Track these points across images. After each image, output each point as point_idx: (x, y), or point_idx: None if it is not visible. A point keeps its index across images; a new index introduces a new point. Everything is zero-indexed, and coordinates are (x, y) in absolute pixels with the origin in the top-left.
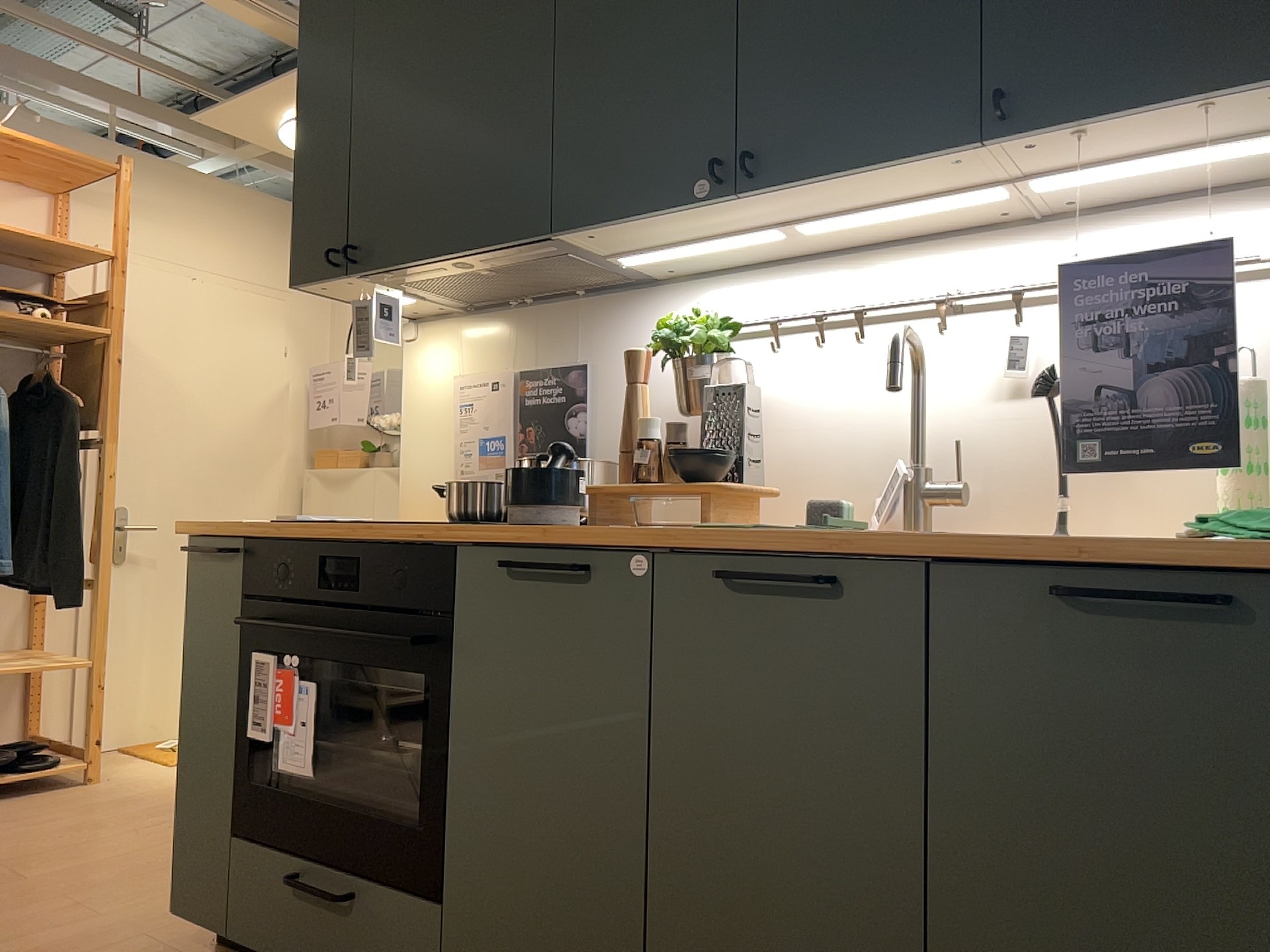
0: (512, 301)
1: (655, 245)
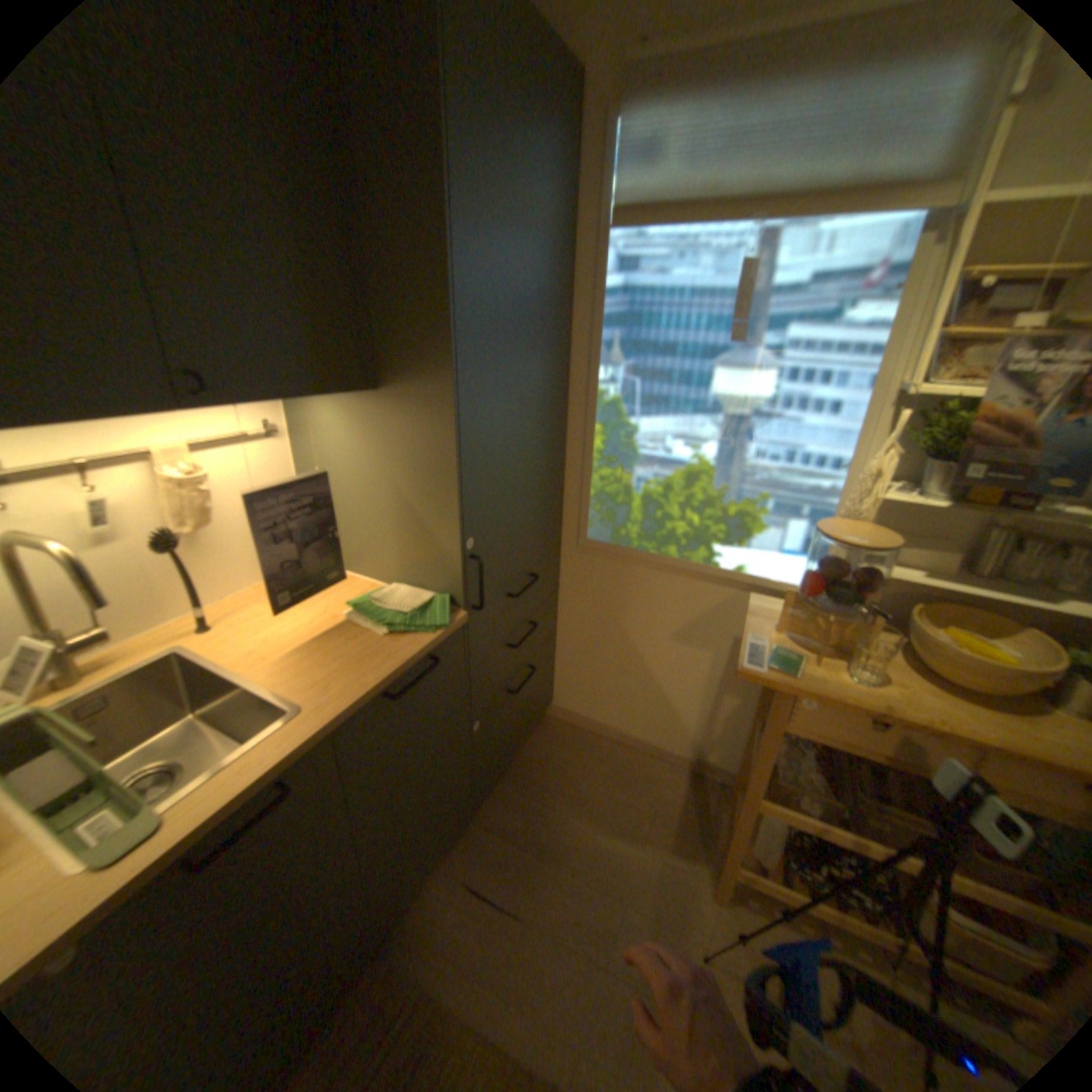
0: None
1: None
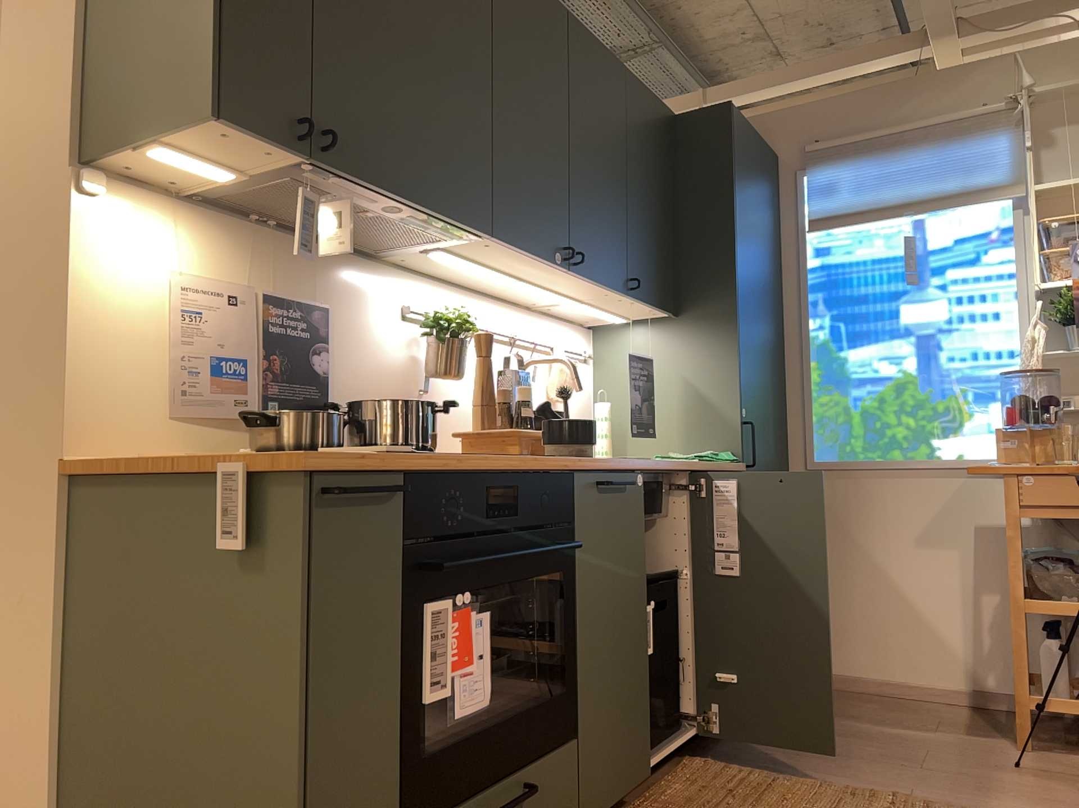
0: (259, 216)
1: (469, 255)
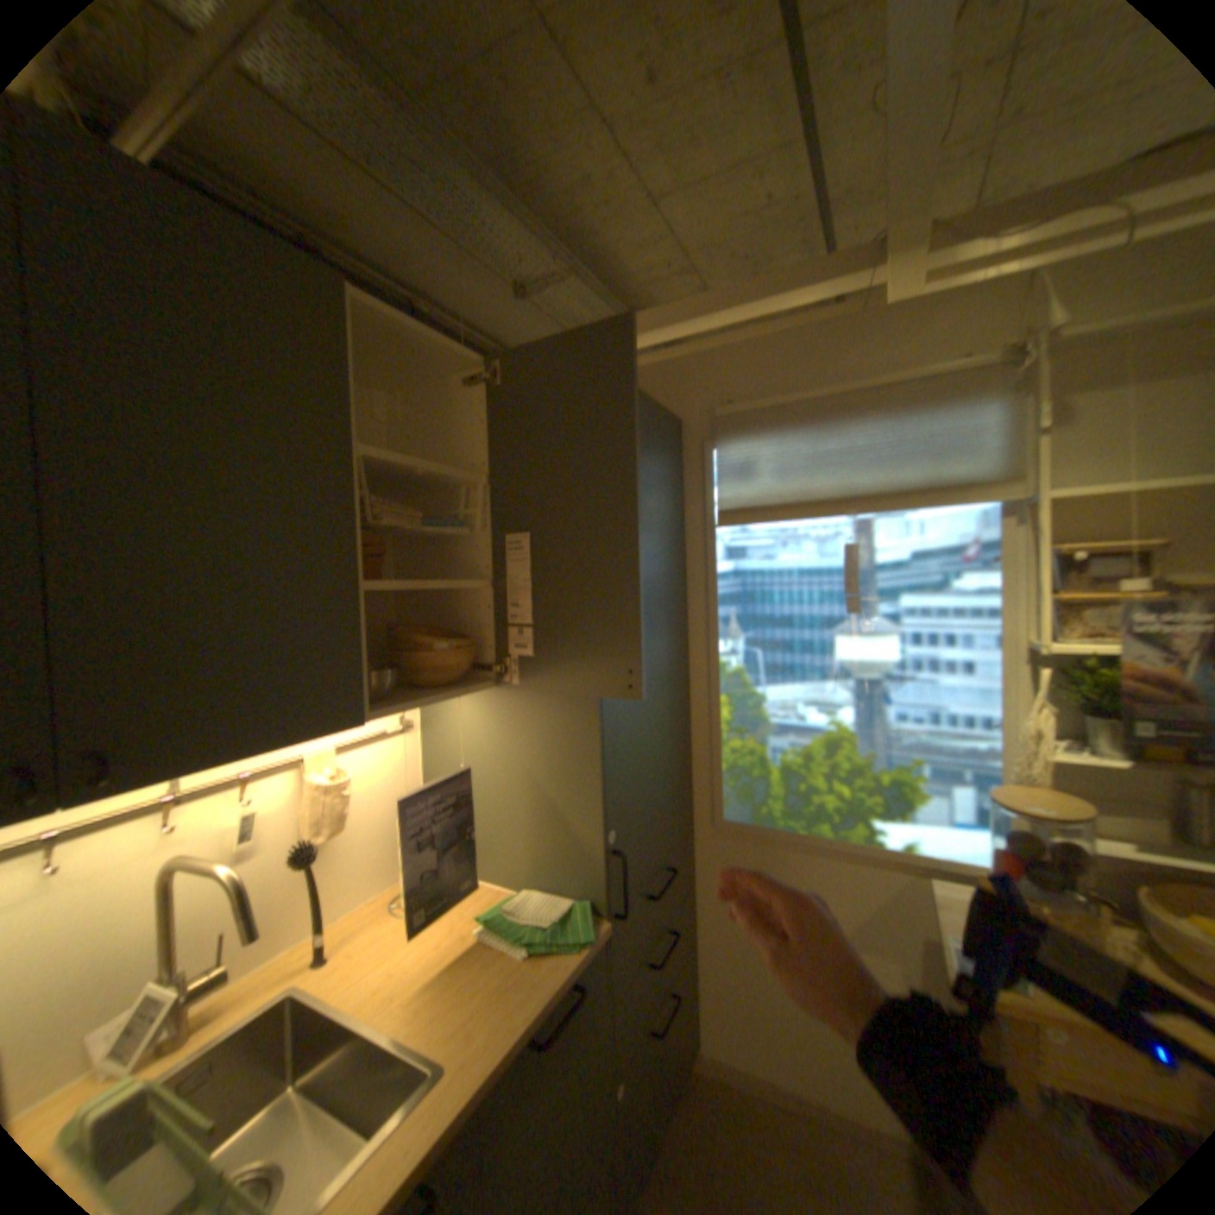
0: None
1: None
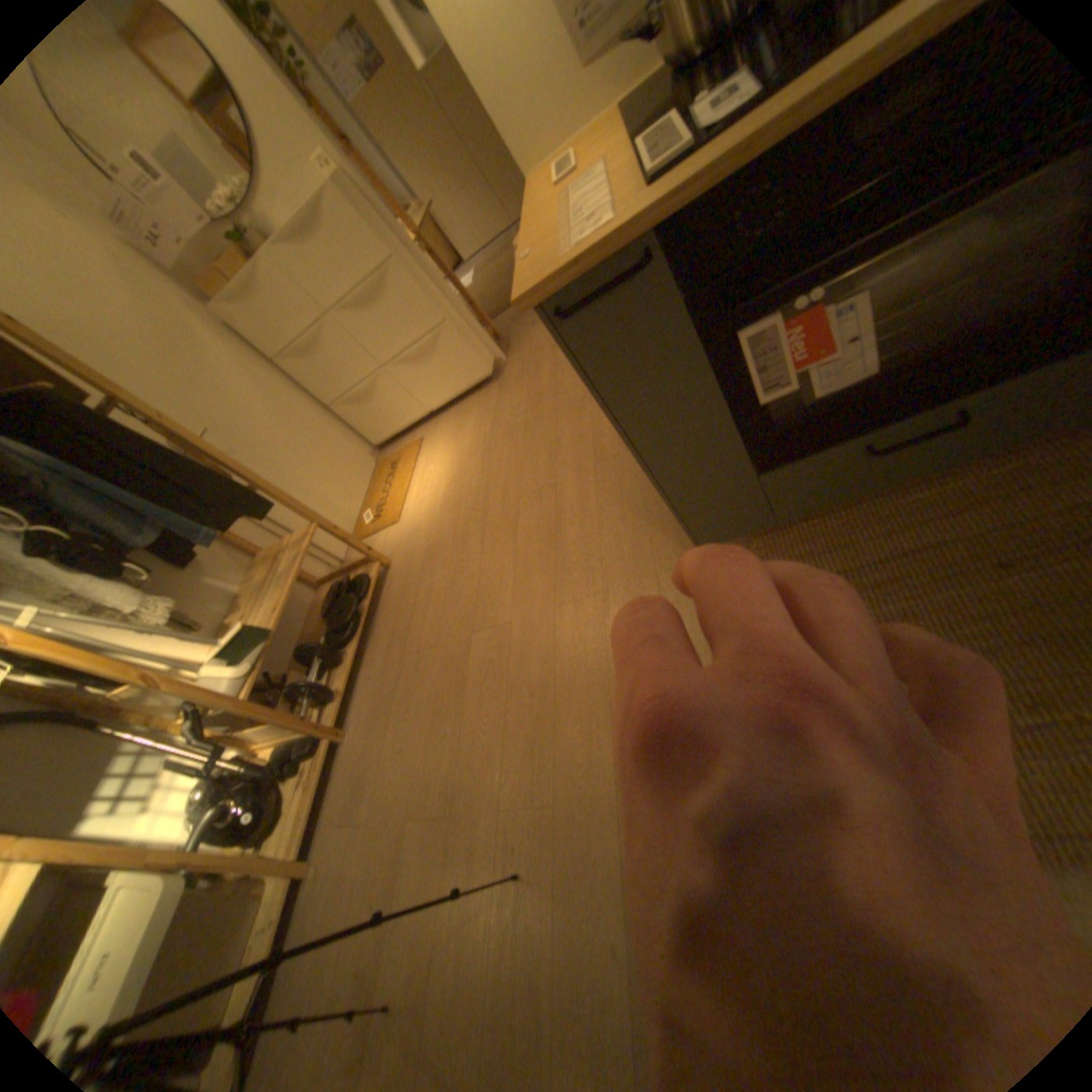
0: None
1: None
